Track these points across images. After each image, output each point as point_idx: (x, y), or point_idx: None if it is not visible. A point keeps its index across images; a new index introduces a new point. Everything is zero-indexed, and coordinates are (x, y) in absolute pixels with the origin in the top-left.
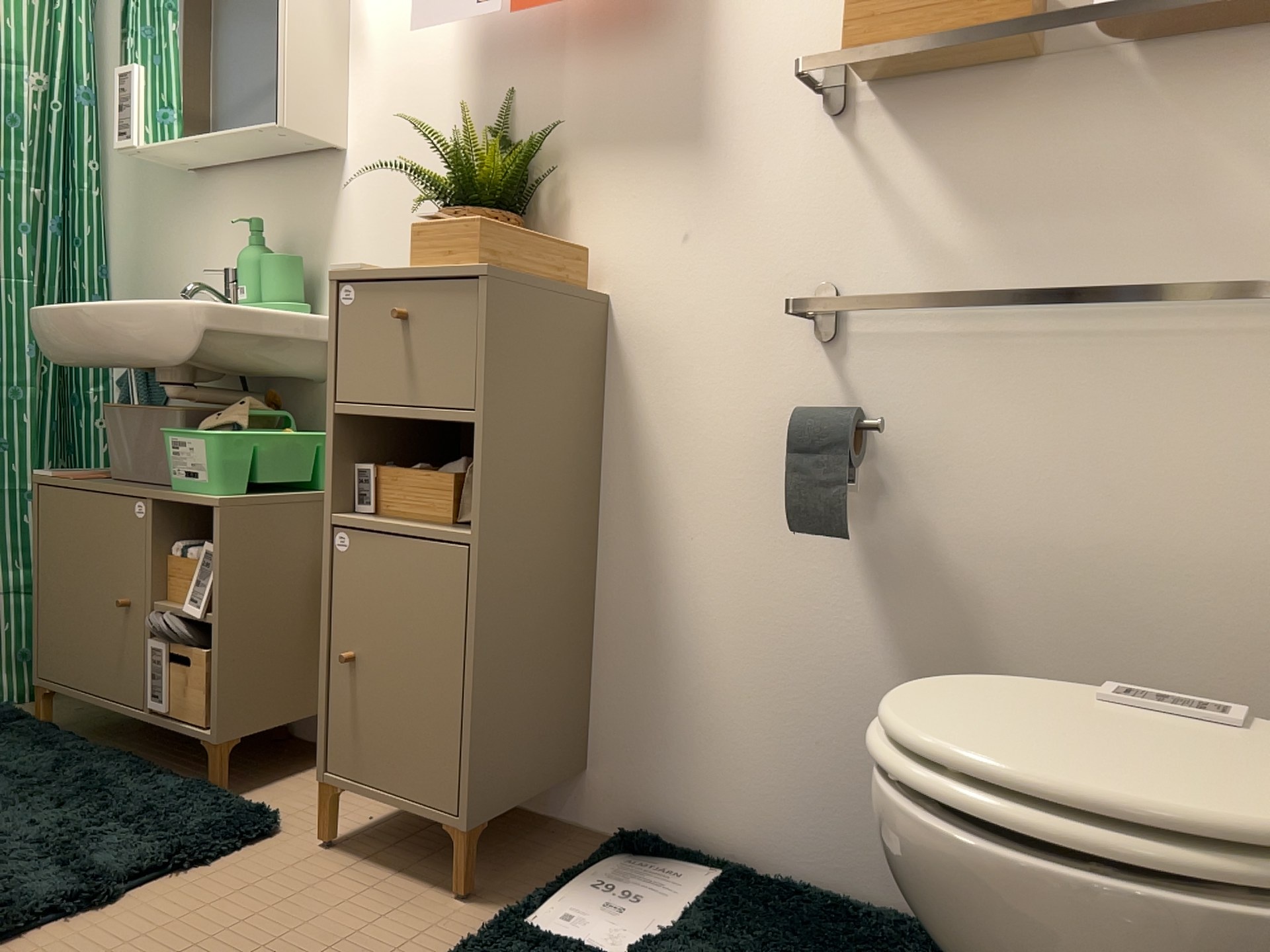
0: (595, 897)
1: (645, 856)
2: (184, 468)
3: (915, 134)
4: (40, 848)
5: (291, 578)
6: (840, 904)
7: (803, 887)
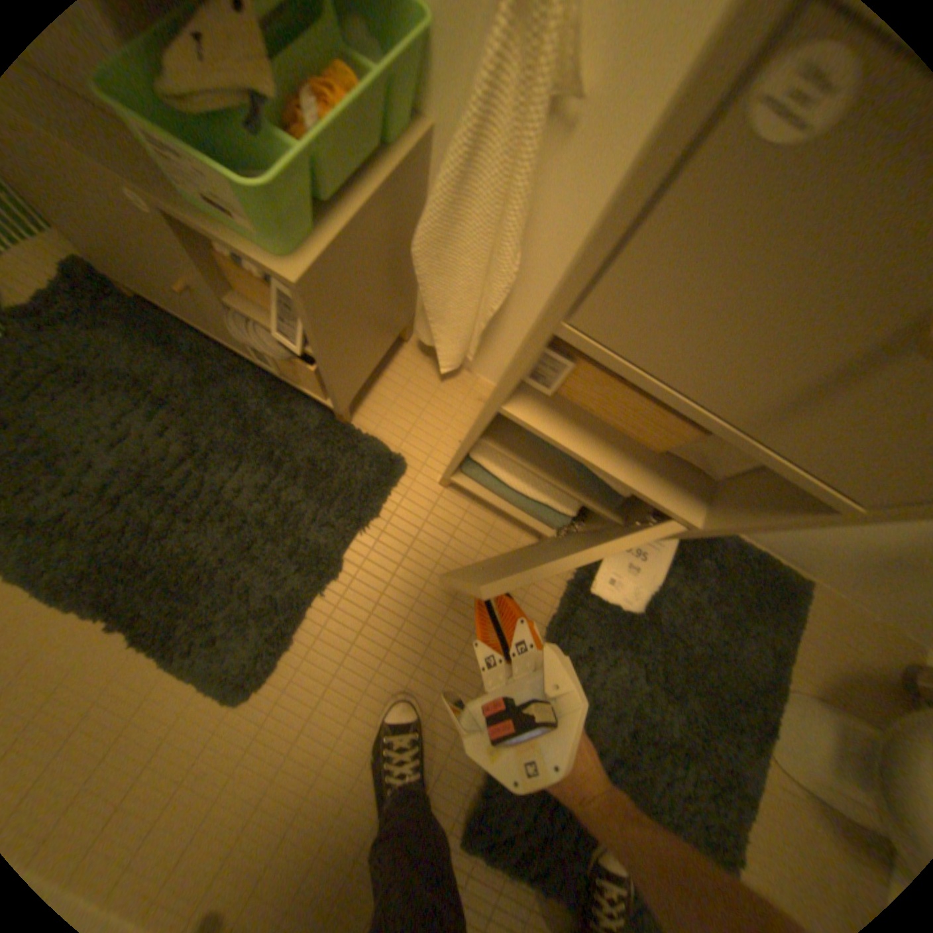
0: (627, 557)
1: None
2: (200, 186)
3: None
4: (268, 532)
5: (379, 281)
6: (750, 554)
7: None
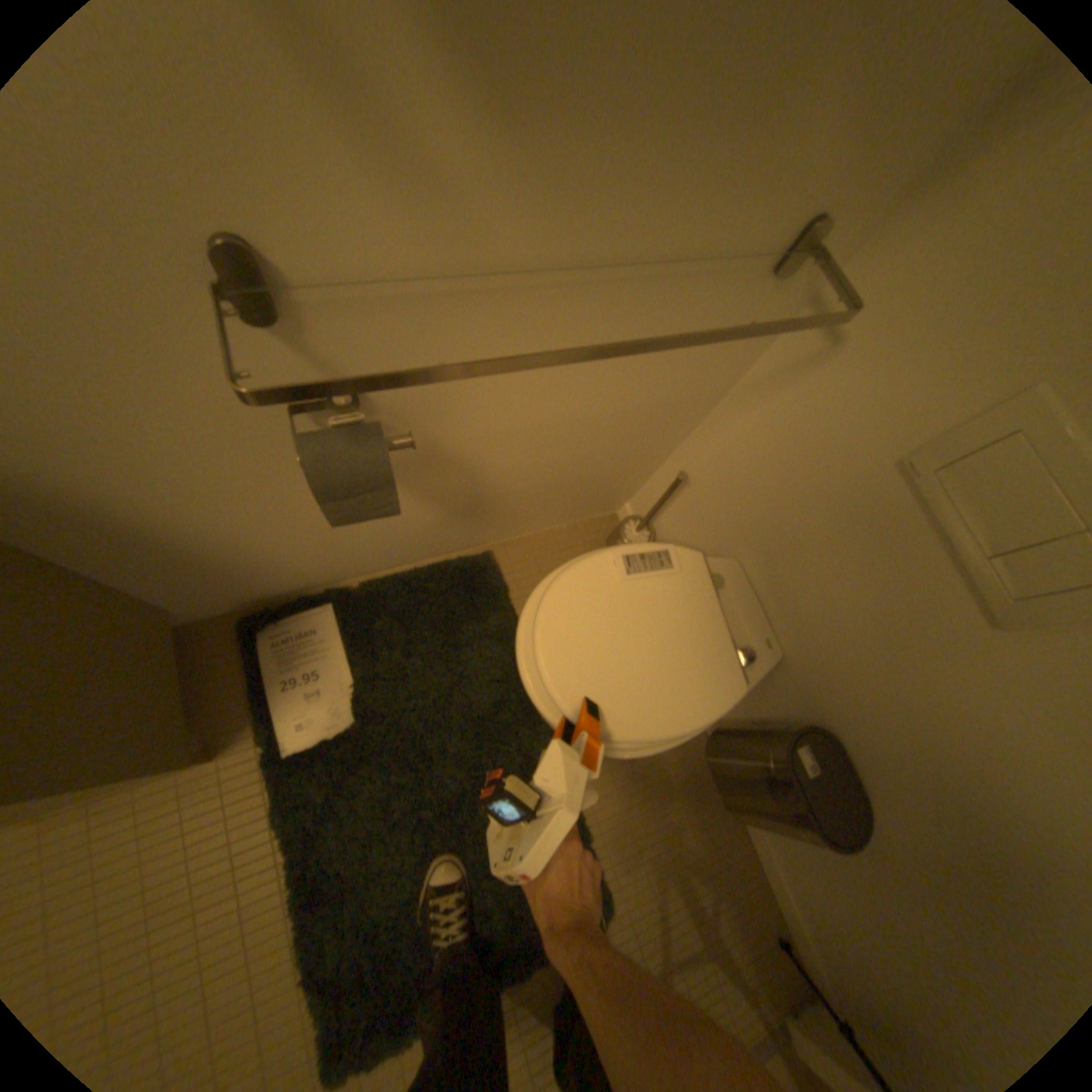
0: (292, 696)
1: (274, 628)
2: None
3: None
4: None
5: None
6: (409, 583)
7: (381, 583)
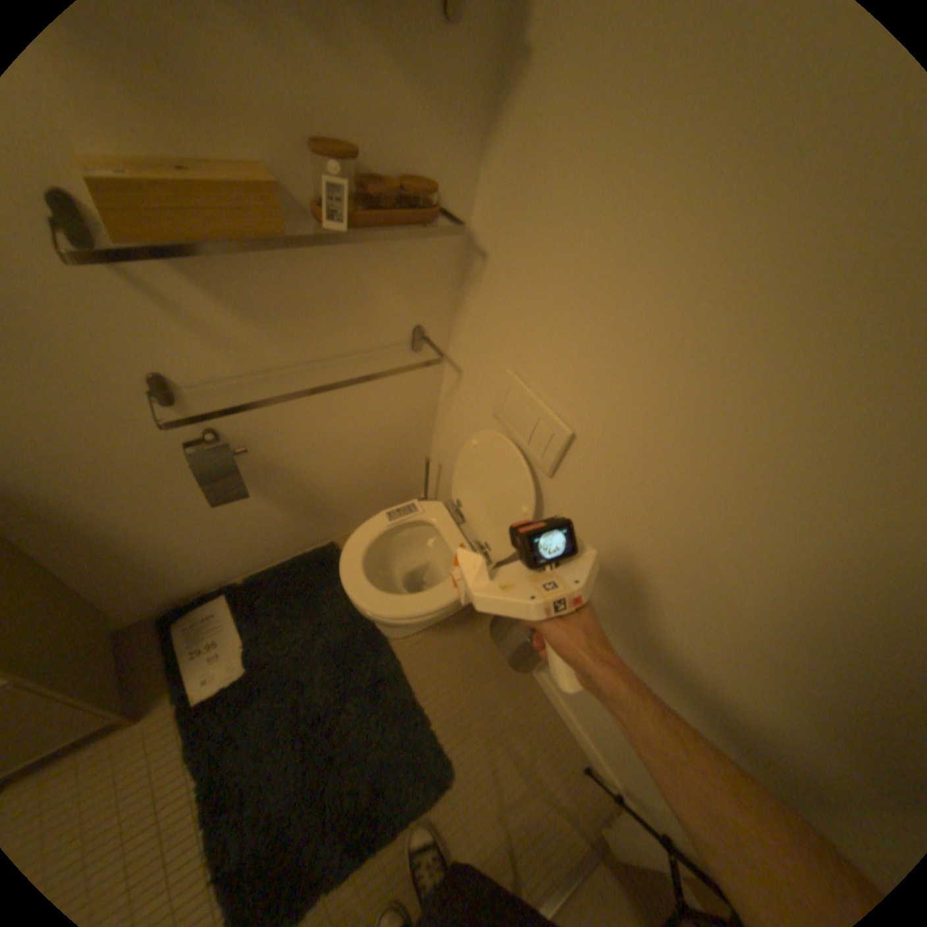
0: (197, 662)
1: (183, 619)
2: None
3: (183, 265)
4: None
5: None
6: (278, 572)
7: (258, 576)
